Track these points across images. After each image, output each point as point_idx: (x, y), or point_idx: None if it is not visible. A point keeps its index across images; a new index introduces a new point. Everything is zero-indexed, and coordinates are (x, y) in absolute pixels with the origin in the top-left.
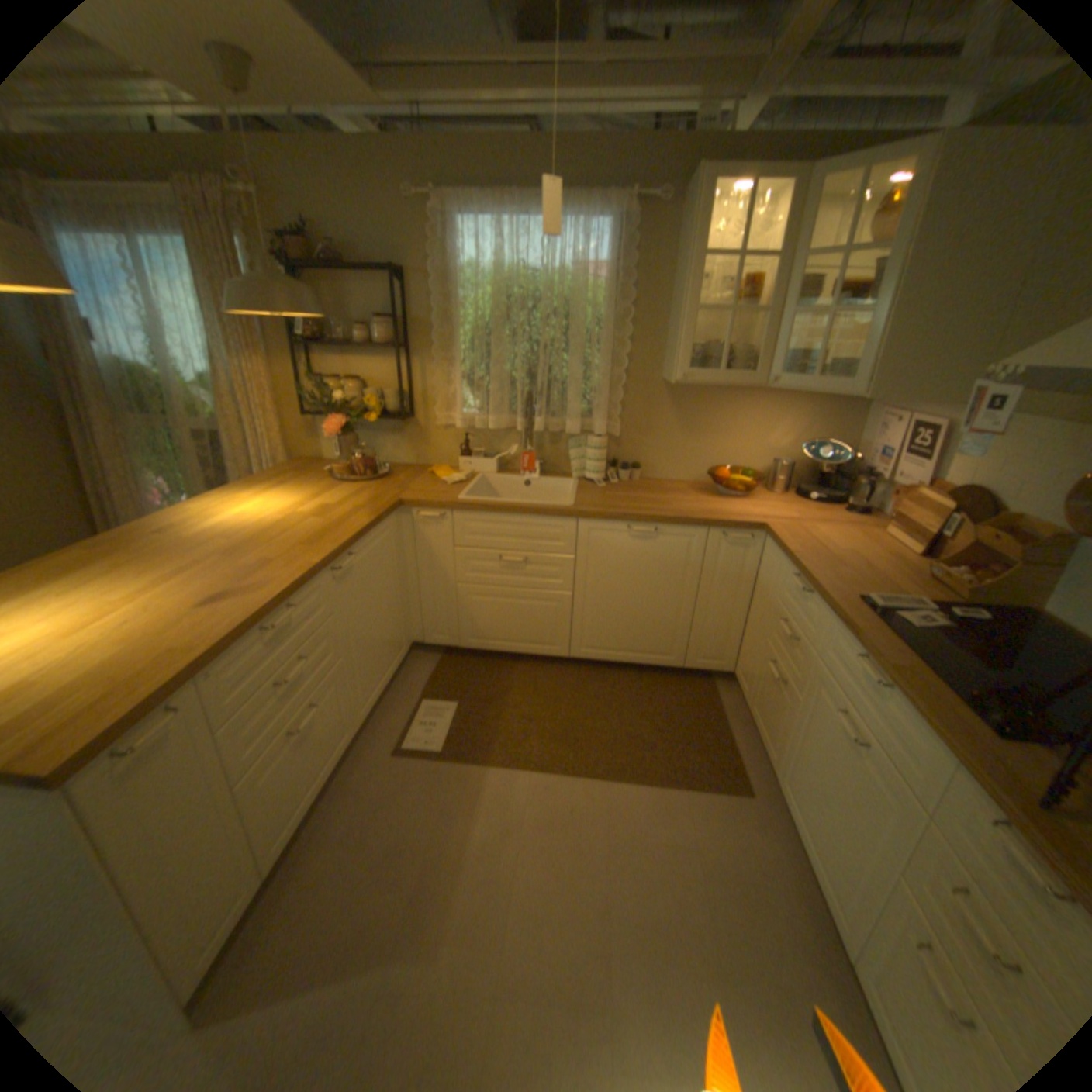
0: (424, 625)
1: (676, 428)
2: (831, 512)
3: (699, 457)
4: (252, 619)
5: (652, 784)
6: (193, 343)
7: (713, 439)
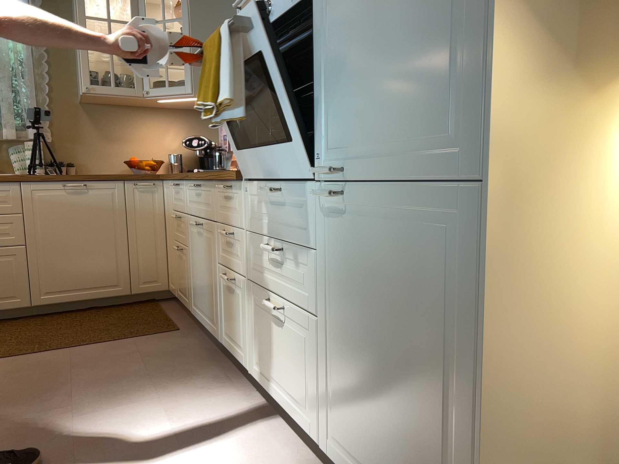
0: None
1: (97, 137)
2: None
3: (119, 156)
4: None
5: (106, 341)
6: None
7: (126, 144)
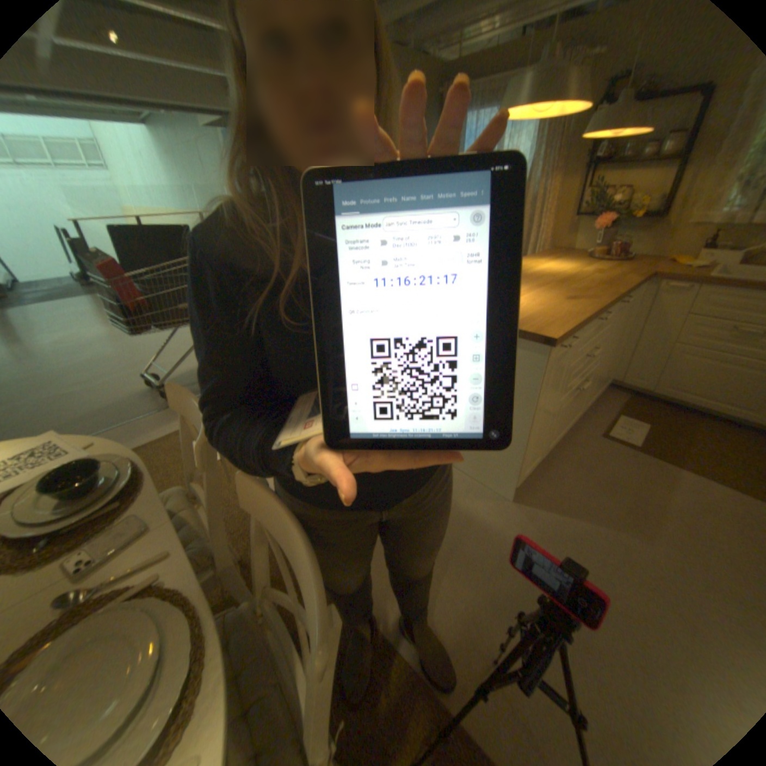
0: (630, 369)
1: None
2: None
3: None
4: (601, 309)
5: None
6: None
7: None
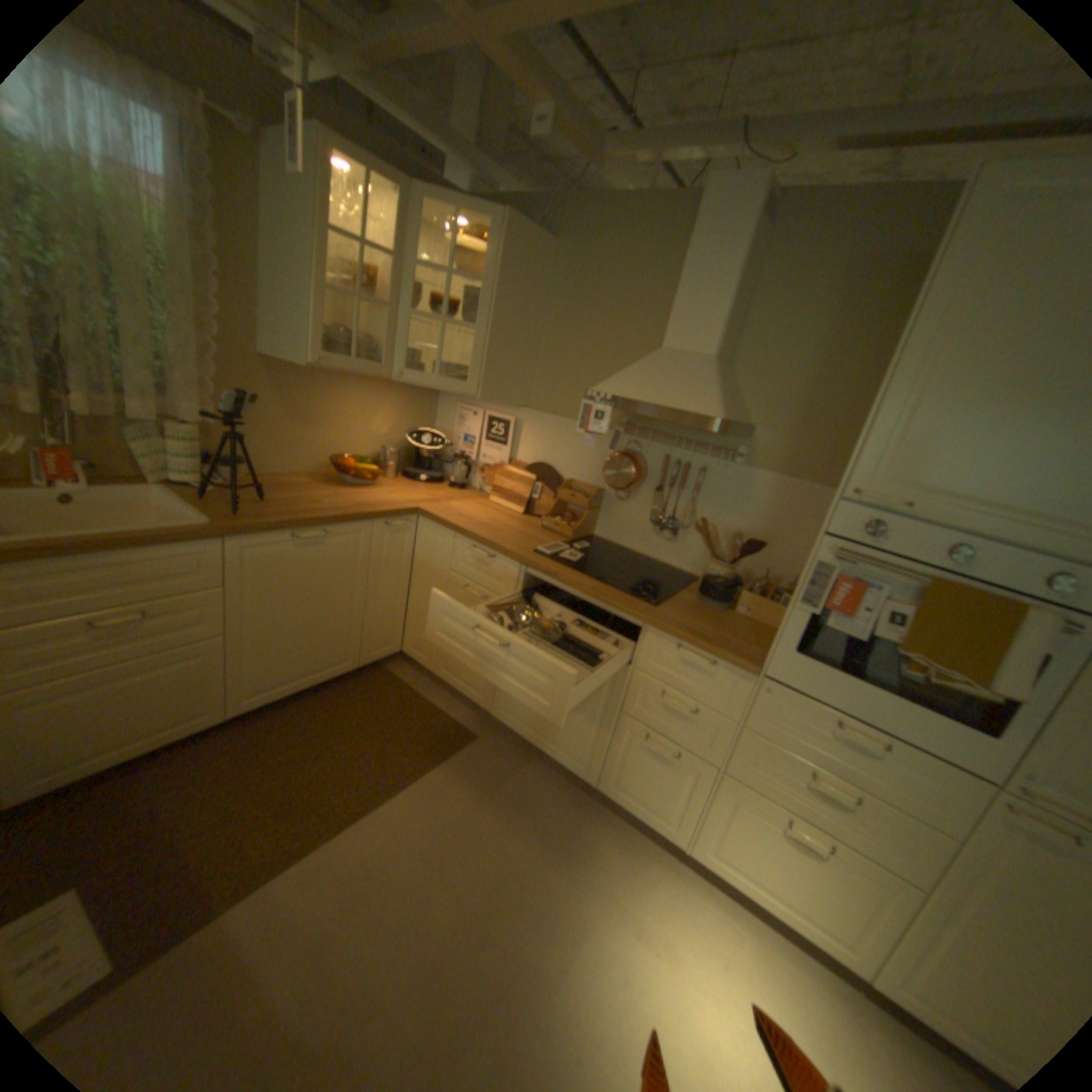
0: None
1: (281, 416)
2: (443, 491)
3: (309, 448)
4: None
5: (407, 783)
6: None
7: (321, 429)
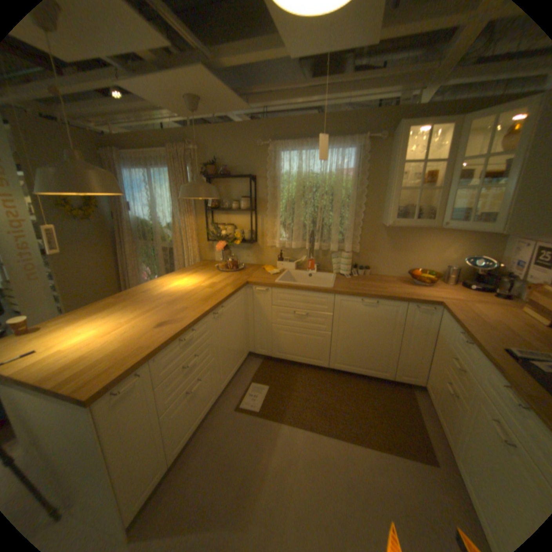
0: (255, 343)
1: (390, 248)
2: (485, 297)
3: (403, 263)
4: (176, 335)
5: (374, 448)
6: (167, 210)
7: (411, 254)
